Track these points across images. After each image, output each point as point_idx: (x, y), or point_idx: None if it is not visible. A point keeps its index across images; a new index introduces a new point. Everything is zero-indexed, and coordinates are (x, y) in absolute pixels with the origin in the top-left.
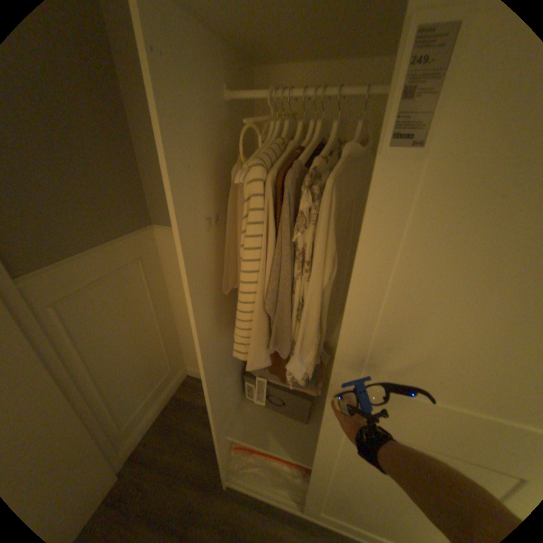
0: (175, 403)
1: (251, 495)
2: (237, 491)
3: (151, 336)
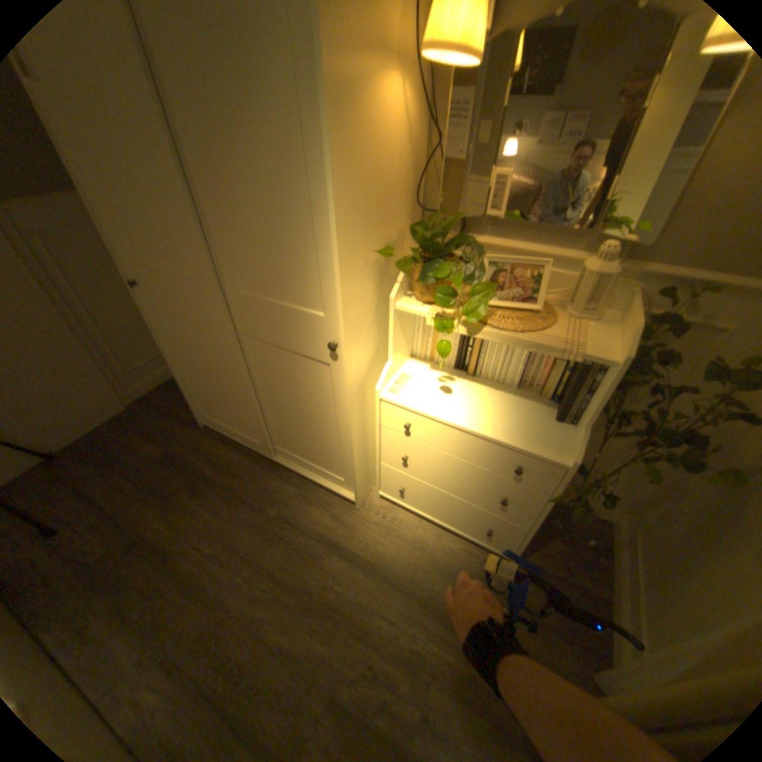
0: None
1: (215, 428)
2: (207, 426)
3: None
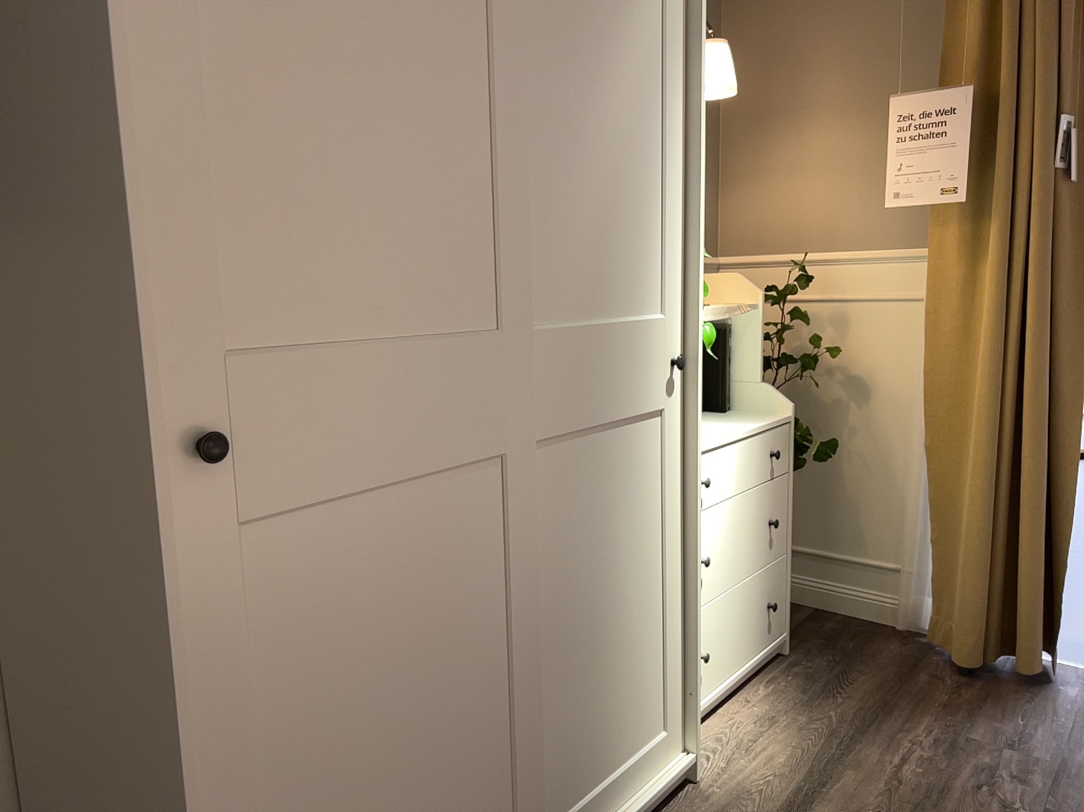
0: None
1: None
2: None
3: None
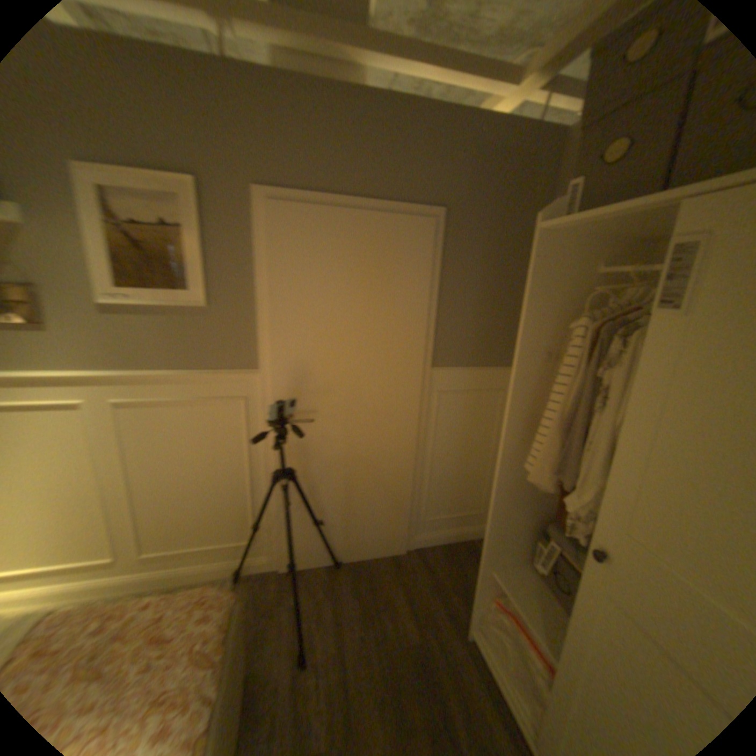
0: (472, 548)
1: (491, 665)
2: (480, 651)
3: (482, 464)
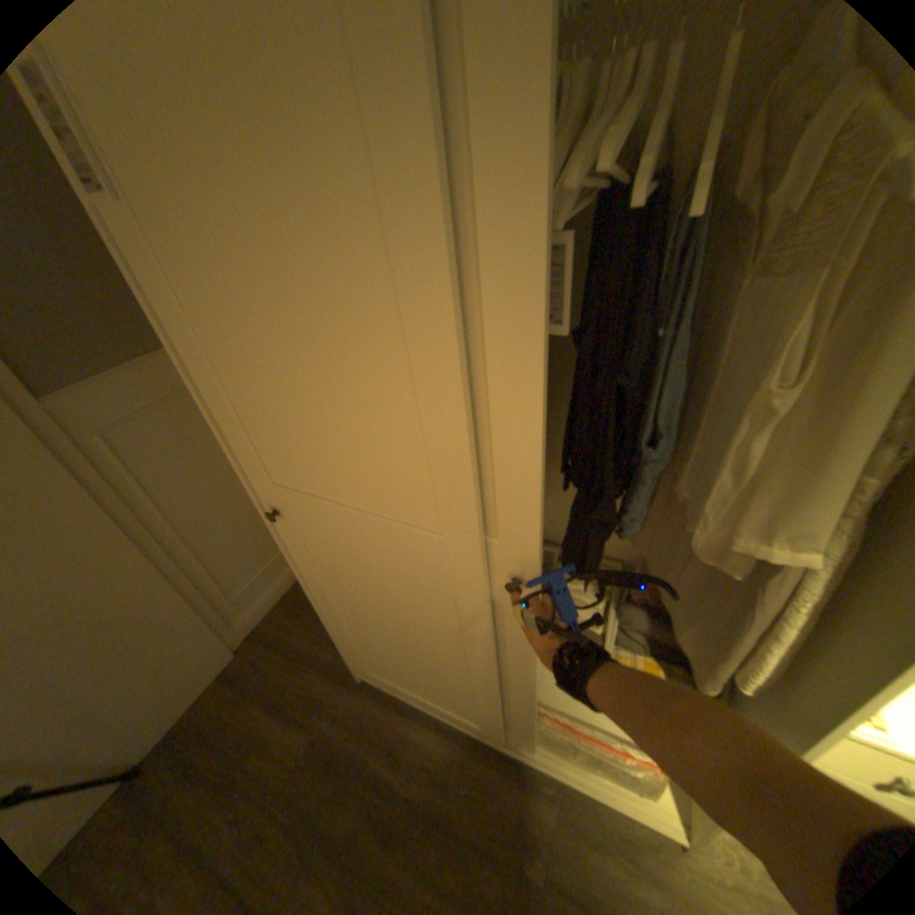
0: None
1: (387, 691)
2: (370, 685)
3: None
